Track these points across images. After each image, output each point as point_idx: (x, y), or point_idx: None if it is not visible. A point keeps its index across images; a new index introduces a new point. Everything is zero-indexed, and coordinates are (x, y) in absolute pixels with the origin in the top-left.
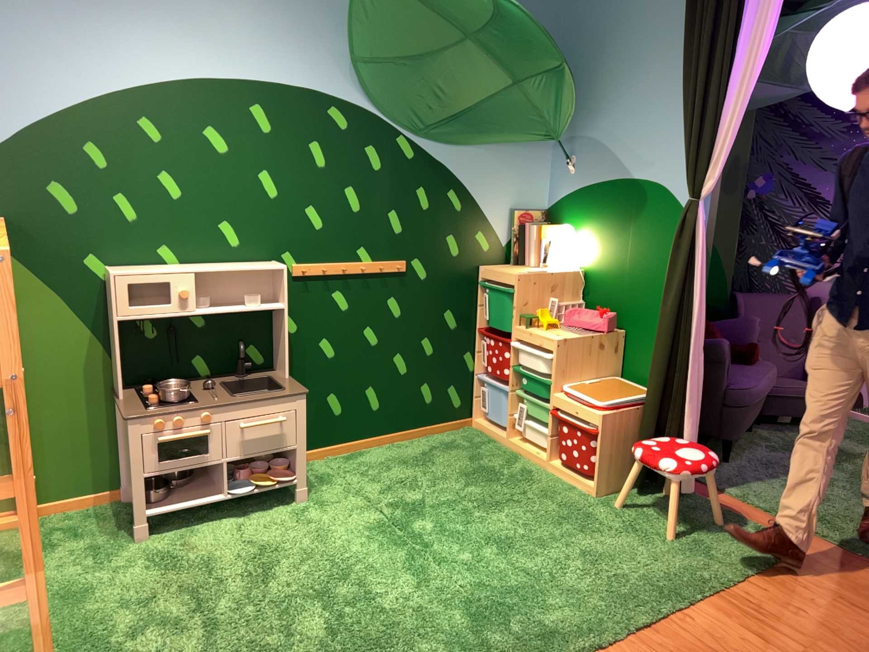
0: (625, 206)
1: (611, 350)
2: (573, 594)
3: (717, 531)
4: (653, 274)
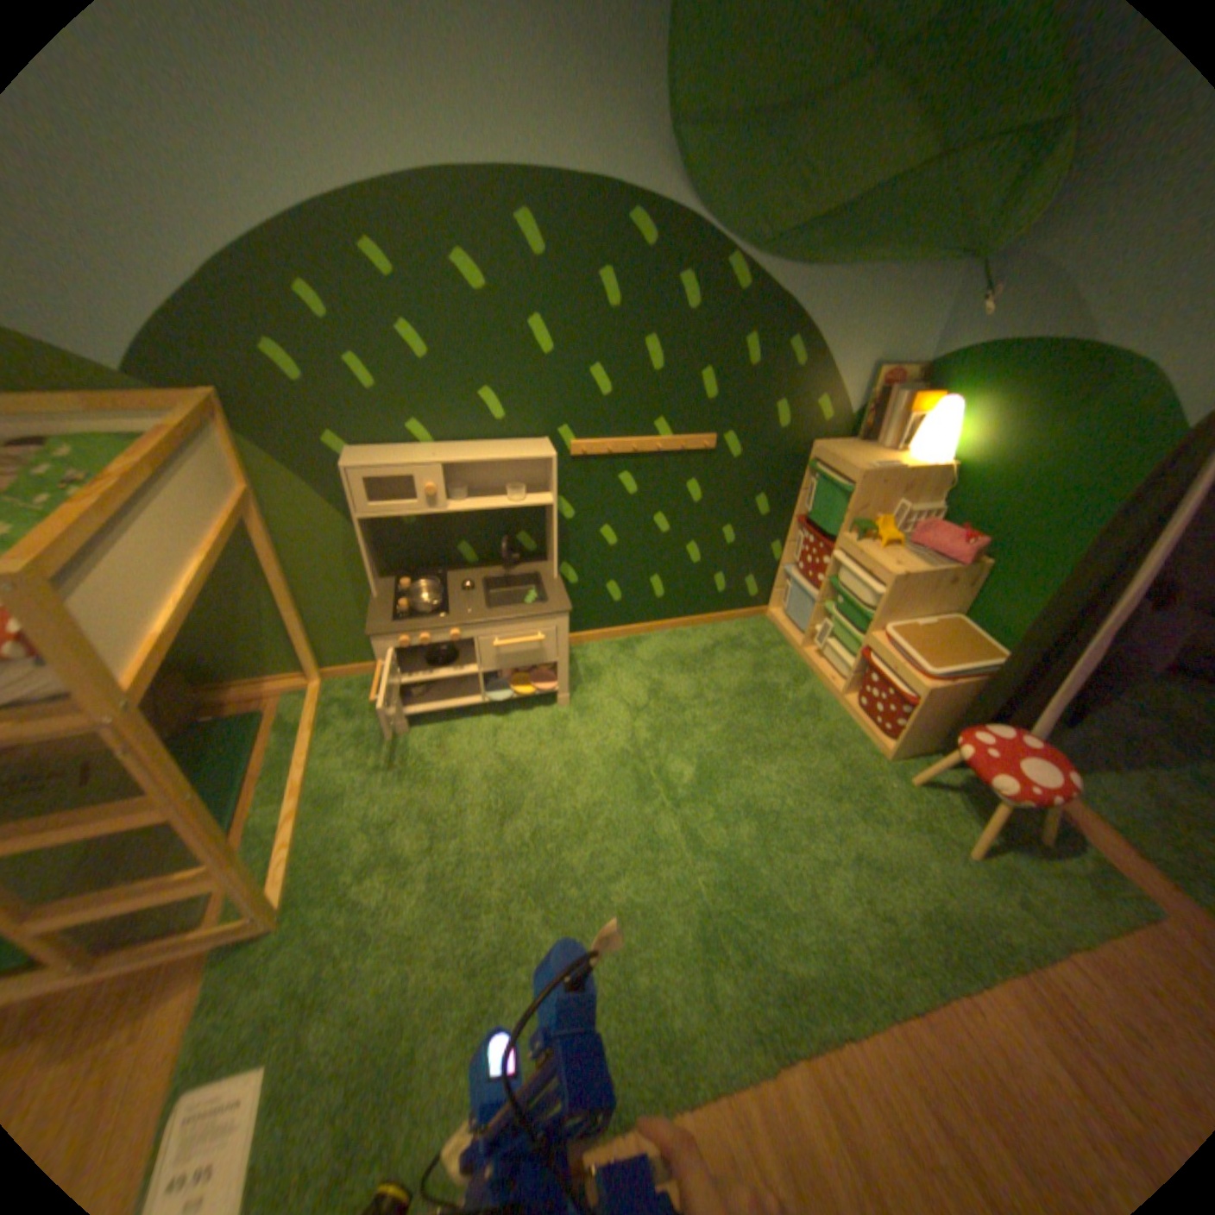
0: (1075, 385)
1: (970, 587)
2: (835, 946)
3: (1052, 879)
4: (1084, 504)
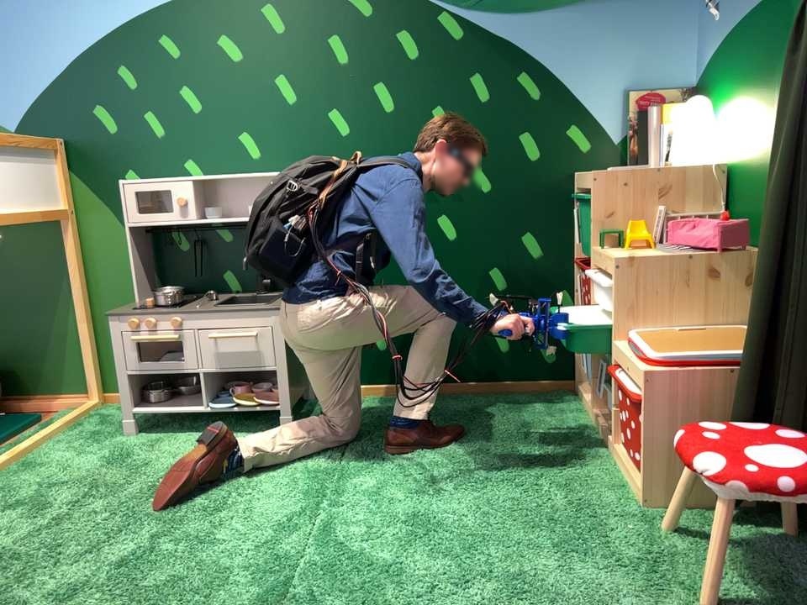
0: (776, 33)
1: (747, 284)
2: None
3: None
4: None
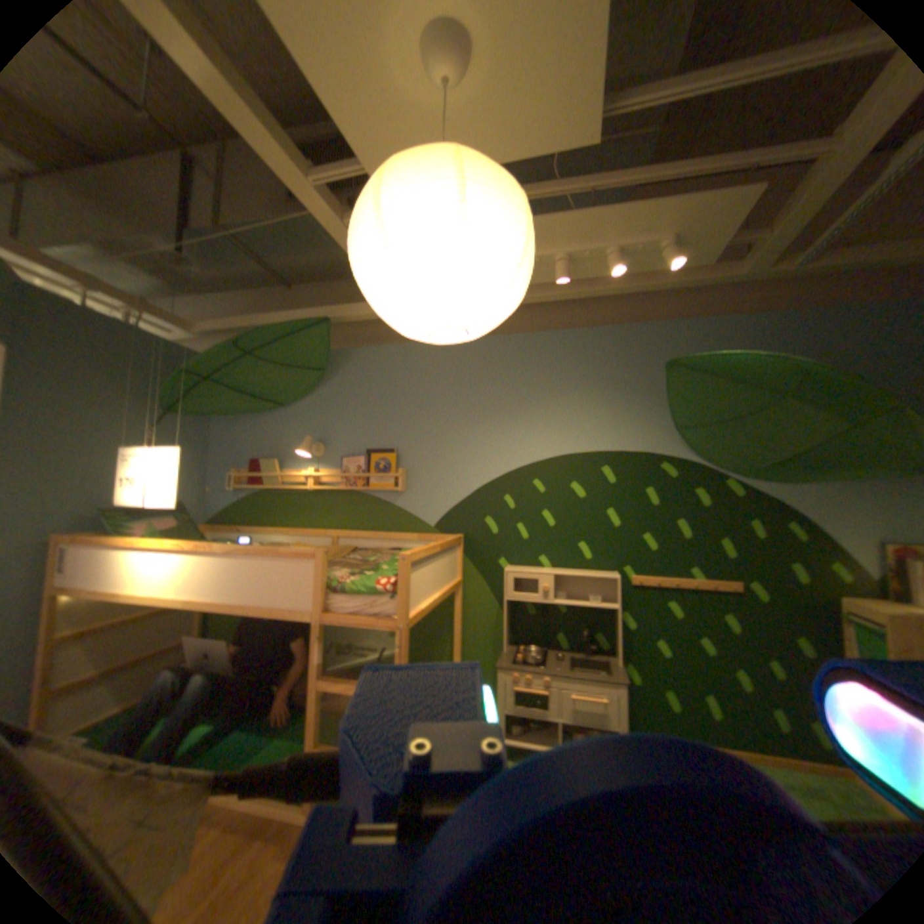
0: None
1: None
2: None
3: None
4: None
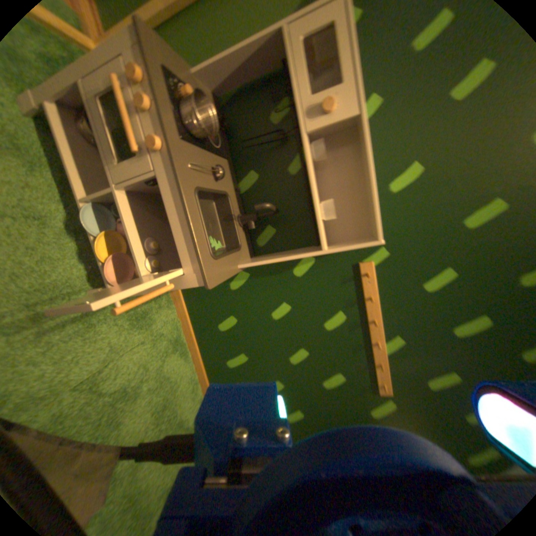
0: None
1: None
2: None
3: None
4: None
